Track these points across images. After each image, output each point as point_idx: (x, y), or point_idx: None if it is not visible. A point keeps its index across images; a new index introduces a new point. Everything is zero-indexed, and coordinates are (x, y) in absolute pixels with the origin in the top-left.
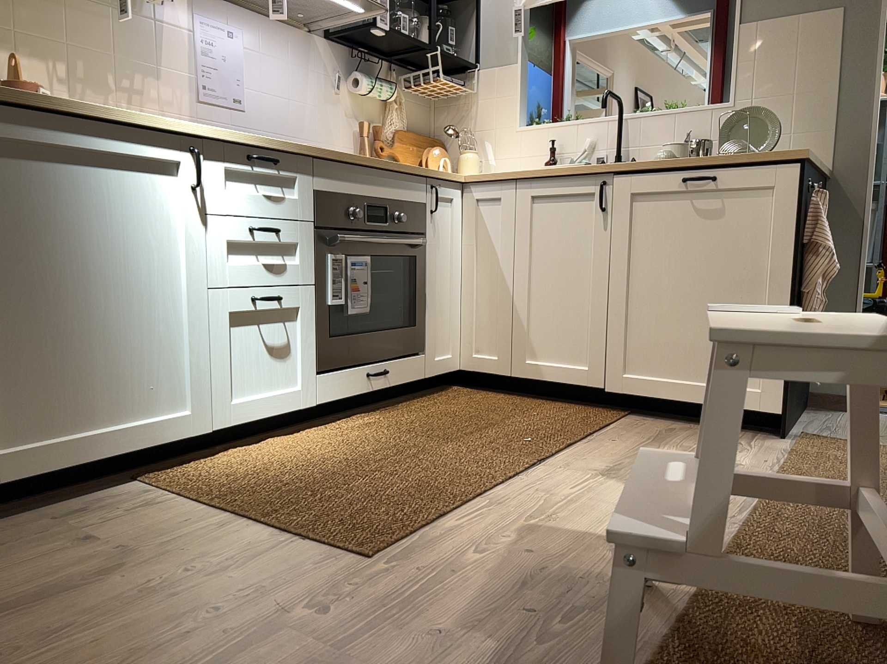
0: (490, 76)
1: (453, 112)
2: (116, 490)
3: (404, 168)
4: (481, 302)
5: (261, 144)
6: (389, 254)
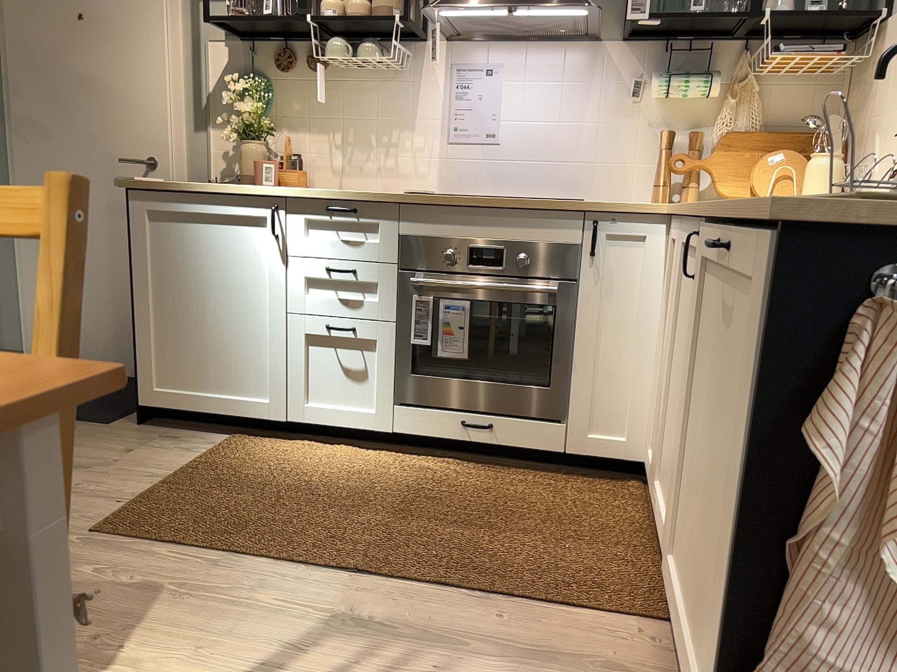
0: (895, 26)
1: (858, 90)
2: (213, 436)
3: (533, 205)
4: (661, 384)
5: (334, 196)
6: (510, 302)
